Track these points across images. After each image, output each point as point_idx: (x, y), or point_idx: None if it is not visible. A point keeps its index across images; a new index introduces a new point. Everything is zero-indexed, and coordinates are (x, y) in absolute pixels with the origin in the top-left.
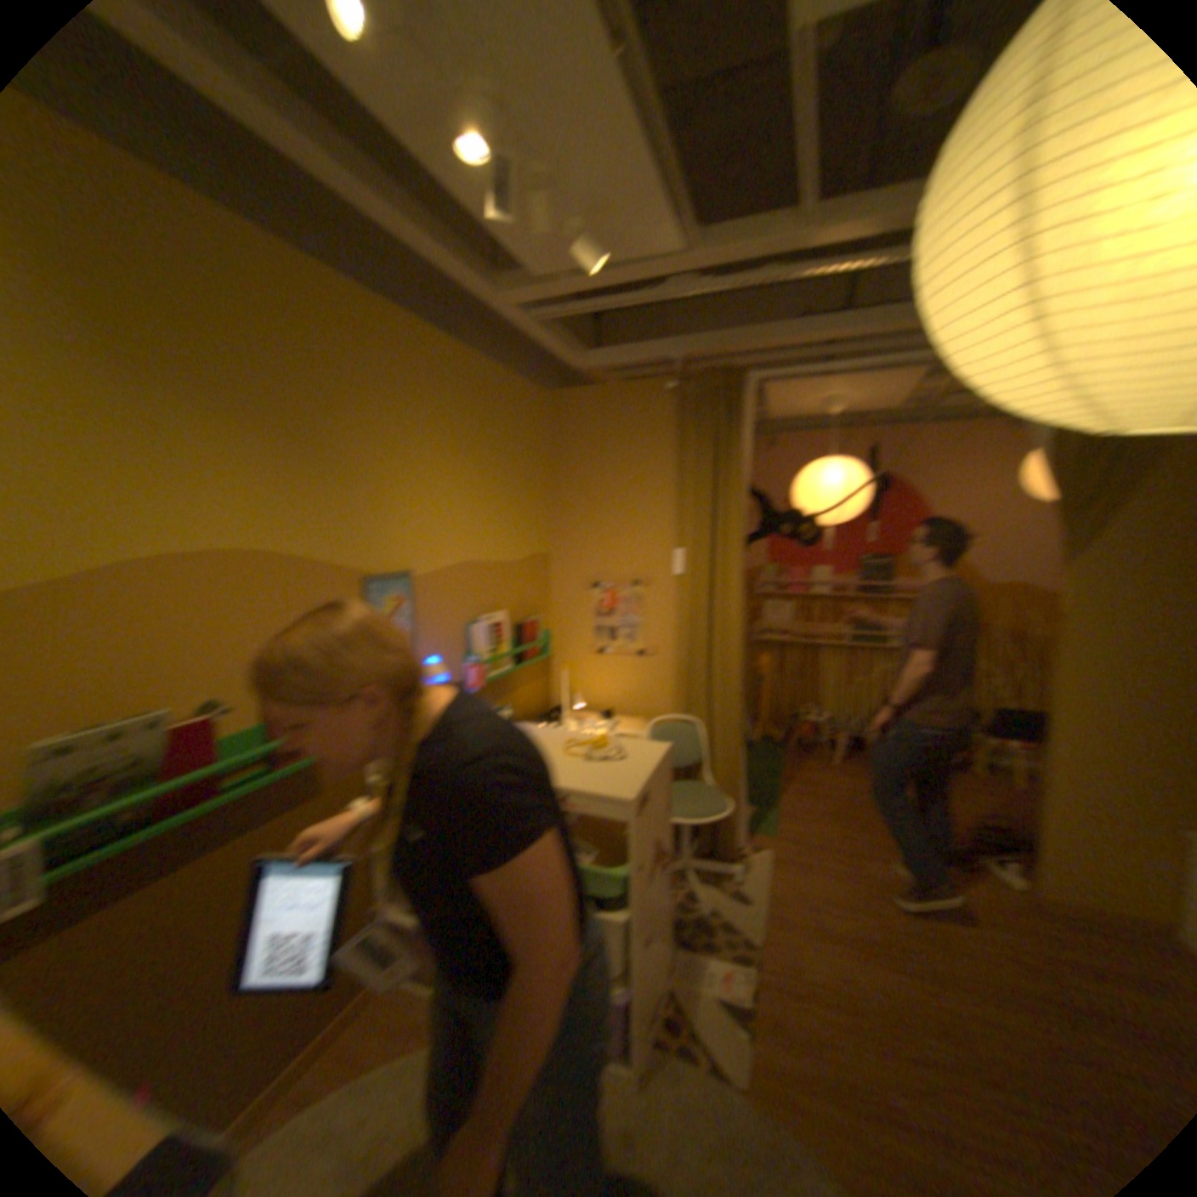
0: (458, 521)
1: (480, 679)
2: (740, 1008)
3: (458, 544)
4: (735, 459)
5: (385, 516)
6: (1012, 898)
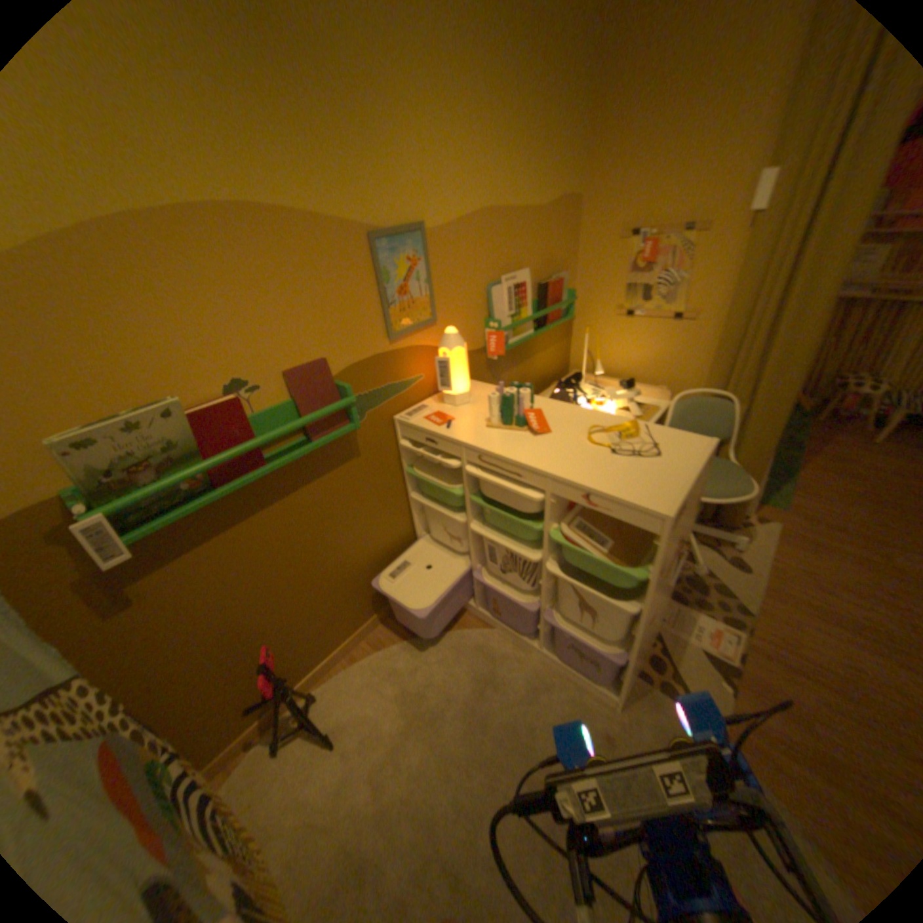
0: (482, 146)
1: (505, 344)
2: (730, 663)
3: (483, 180)
4: None
5: (392, 142)
6: None
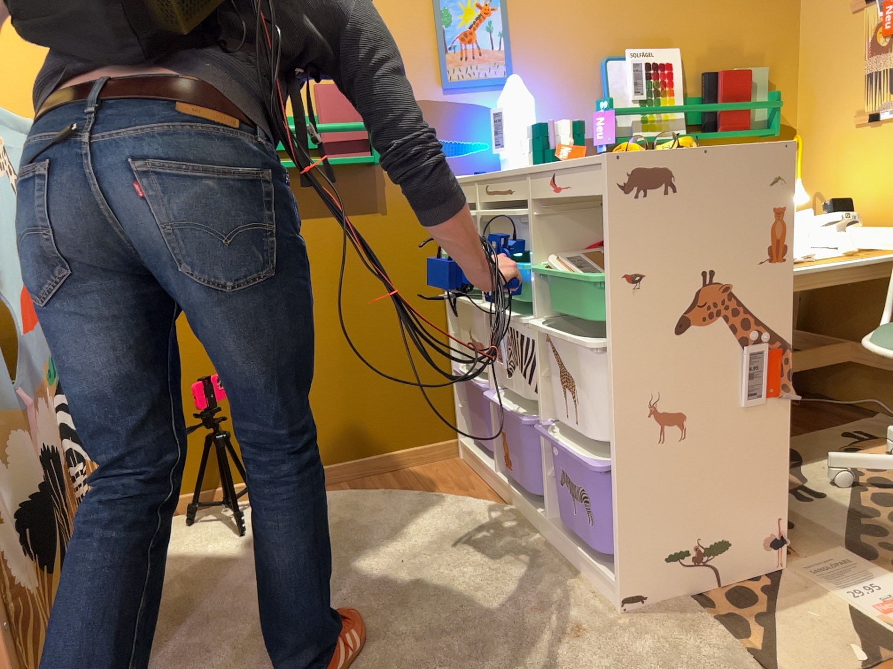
0: None
1: (614, 129)
2: None
3: None
4: None
5: None
6: None
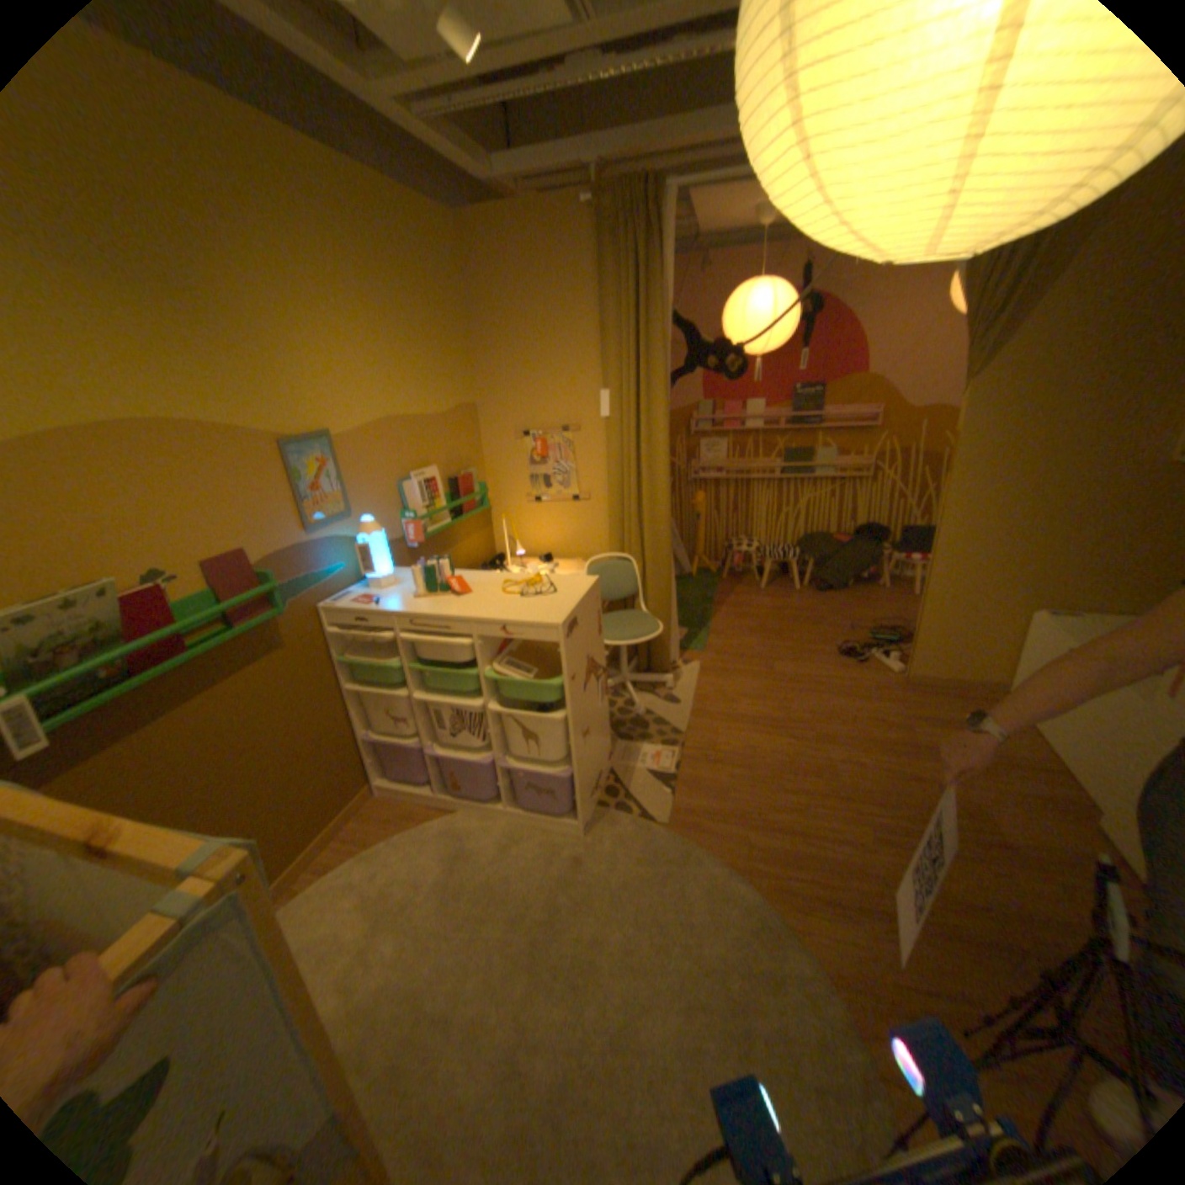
0: (374, 371)
1: (422, 532)
2: (667, 772)
3: (378, 396)
4: (659, 284)
5: (293, 371)
6: (891, 677)
